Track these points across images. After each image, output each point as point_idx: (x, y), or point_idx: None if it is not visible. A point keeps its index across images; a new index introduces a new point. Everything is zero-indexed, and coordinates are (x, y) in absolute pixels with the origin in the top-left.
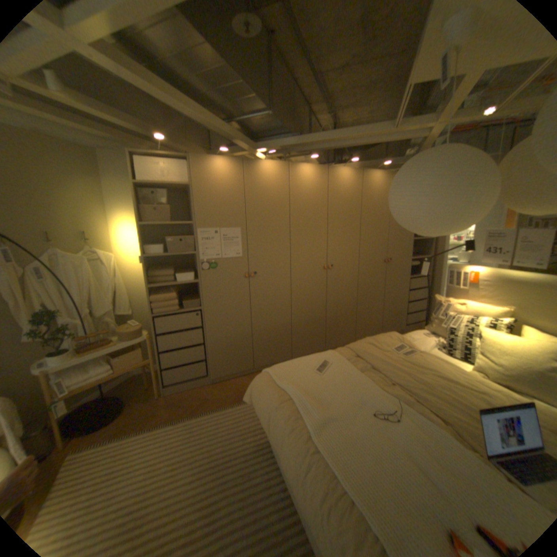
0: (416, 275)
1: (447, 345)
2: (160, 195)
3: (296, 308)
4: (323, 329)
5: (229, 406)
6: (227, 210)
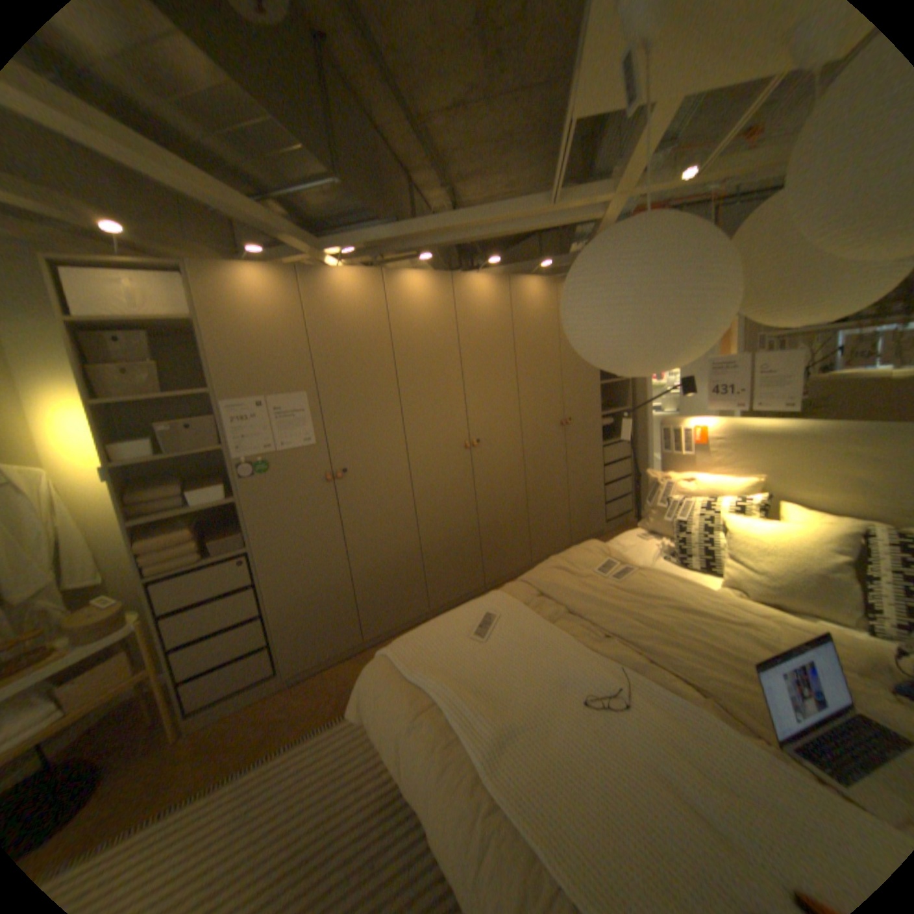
0: (610, 441)
1: (677, 551)
2: (133, 342)
3: (426, 522)
4: (478, 550)
5: (322, 725)
6: (277, 361)
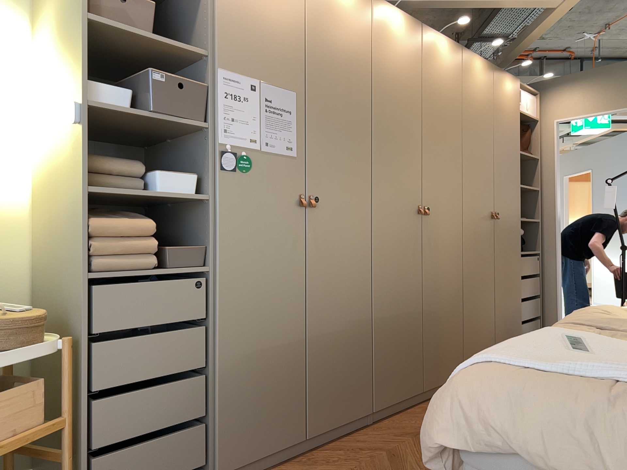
0: (519, 251)
1: None
2: None
3: (376, 291)
4: (416, 342)
5: None
6: (271, 47)
